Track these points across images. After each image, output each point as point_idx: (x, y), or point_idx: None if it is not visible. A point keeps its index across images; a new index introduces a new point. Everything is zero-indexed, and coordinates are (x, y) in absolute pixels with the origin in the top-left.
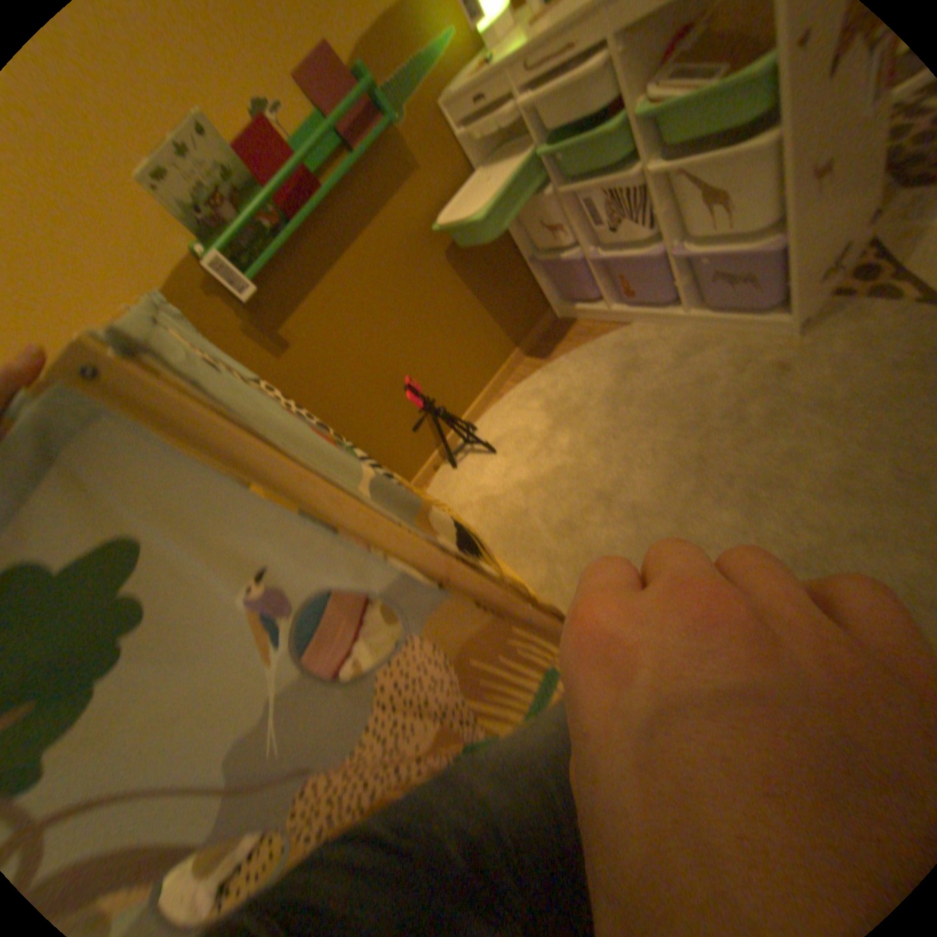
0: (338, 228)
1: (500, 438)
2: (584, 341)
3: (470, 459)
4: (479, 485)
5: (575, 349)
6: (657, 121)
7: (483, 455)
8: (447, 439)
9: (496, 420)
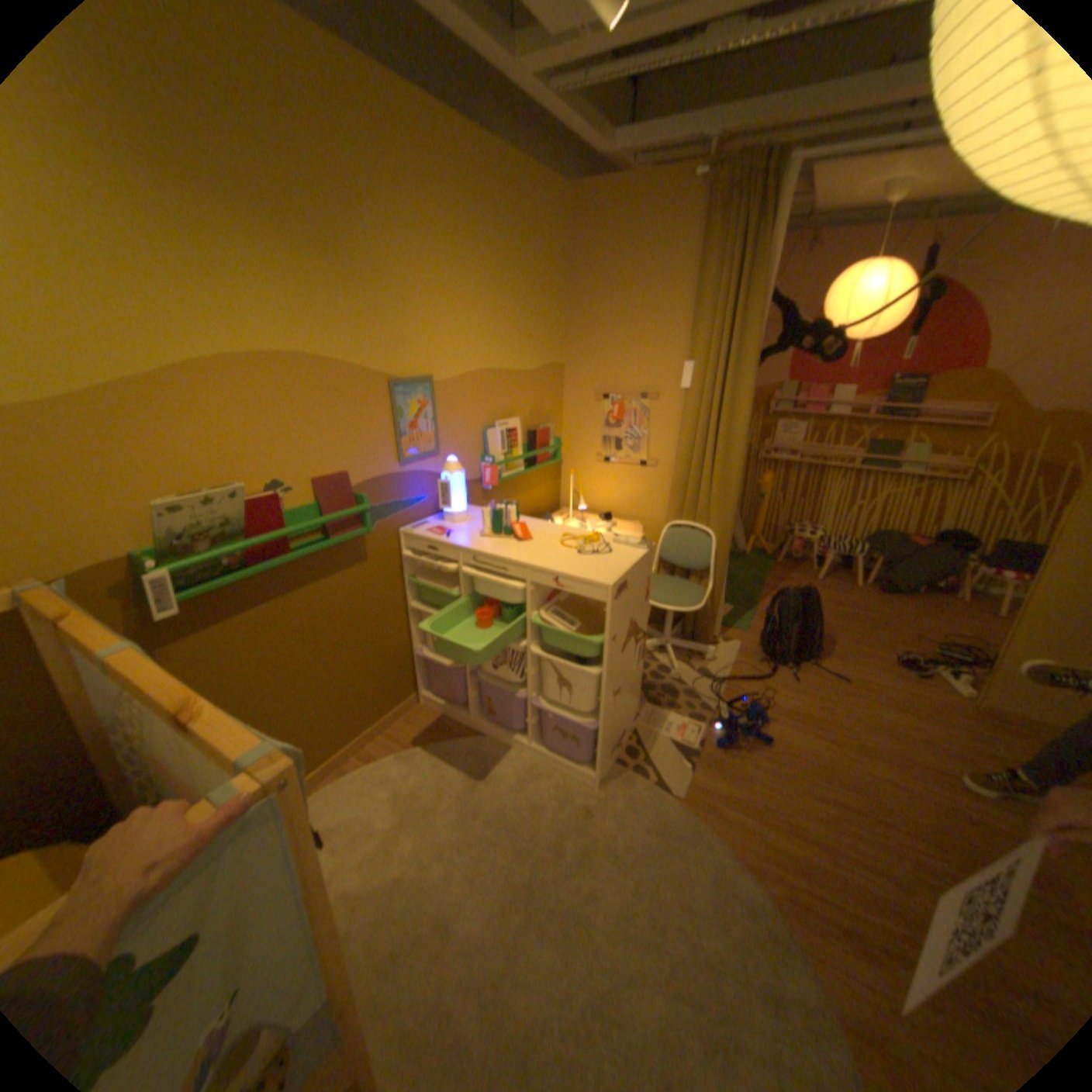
0: (280, 584)
1: (331, 831)
2: (441, 740)
3: None
4: None
5: (432, 746)
6: (539, 627)
7: None
8: None
9: (330, 806)
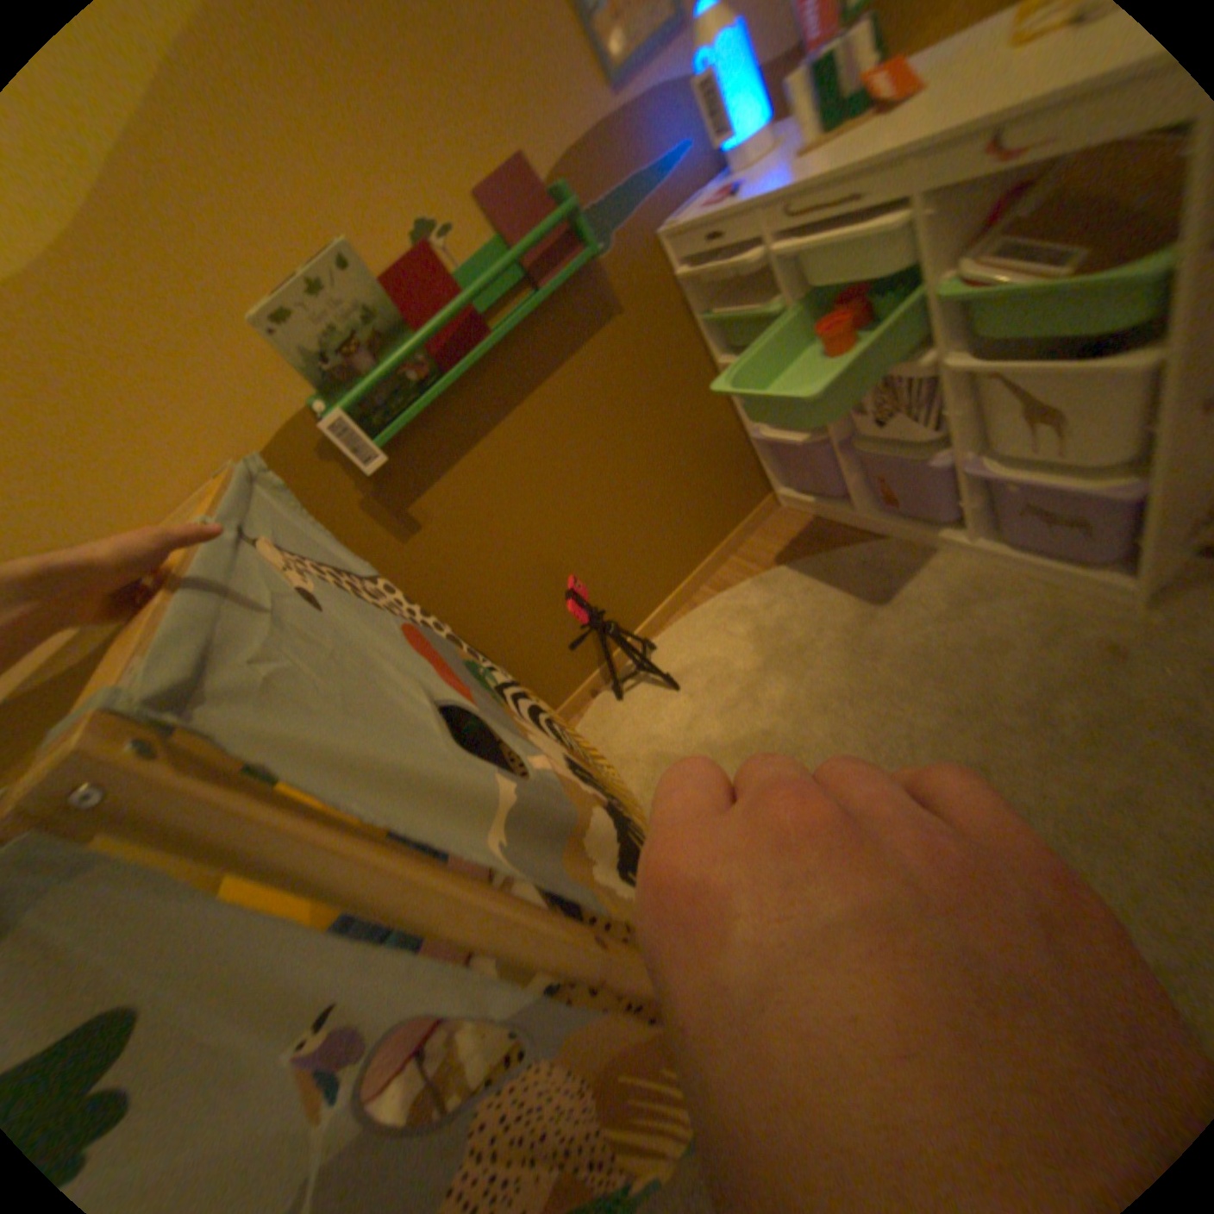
0: (507, 384)
1: (687, 670)
2: (817, 550)
3: (642, 692)
4: (651, 734)
5: (804, 560)
6: (967, 305)
7: (661, 691)
8: (614, 656)
9: (683, 642)
